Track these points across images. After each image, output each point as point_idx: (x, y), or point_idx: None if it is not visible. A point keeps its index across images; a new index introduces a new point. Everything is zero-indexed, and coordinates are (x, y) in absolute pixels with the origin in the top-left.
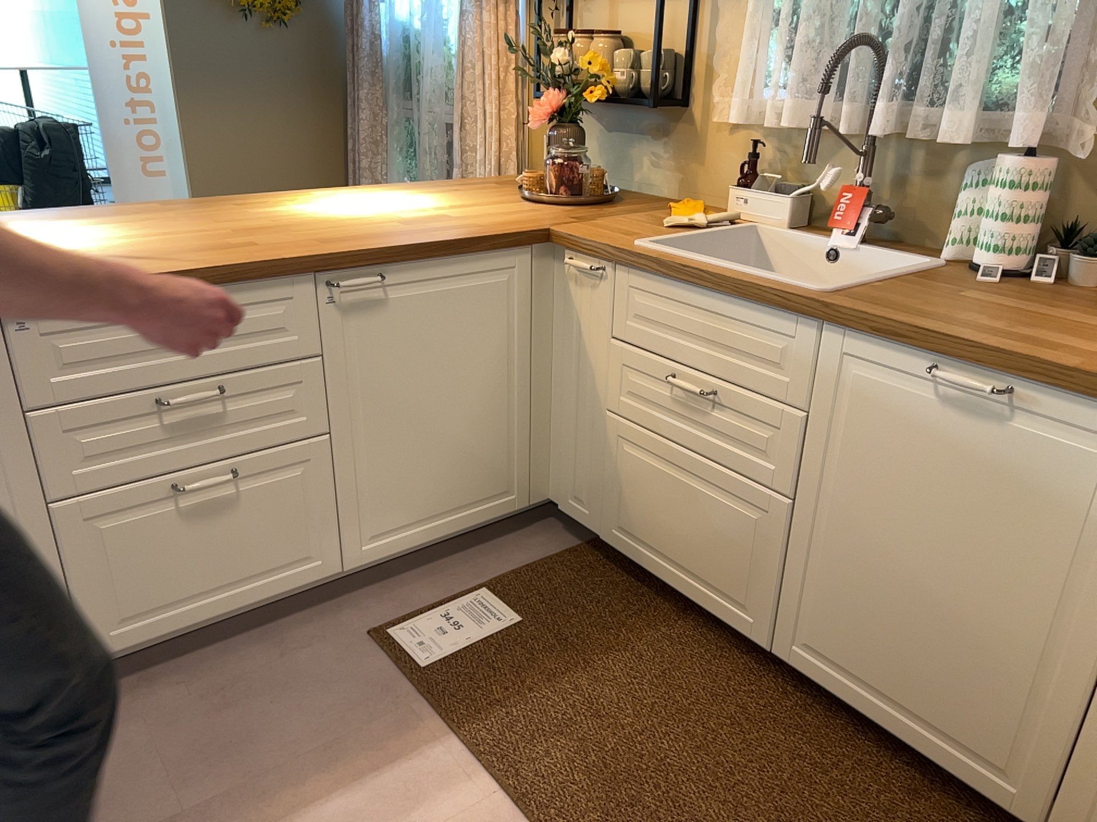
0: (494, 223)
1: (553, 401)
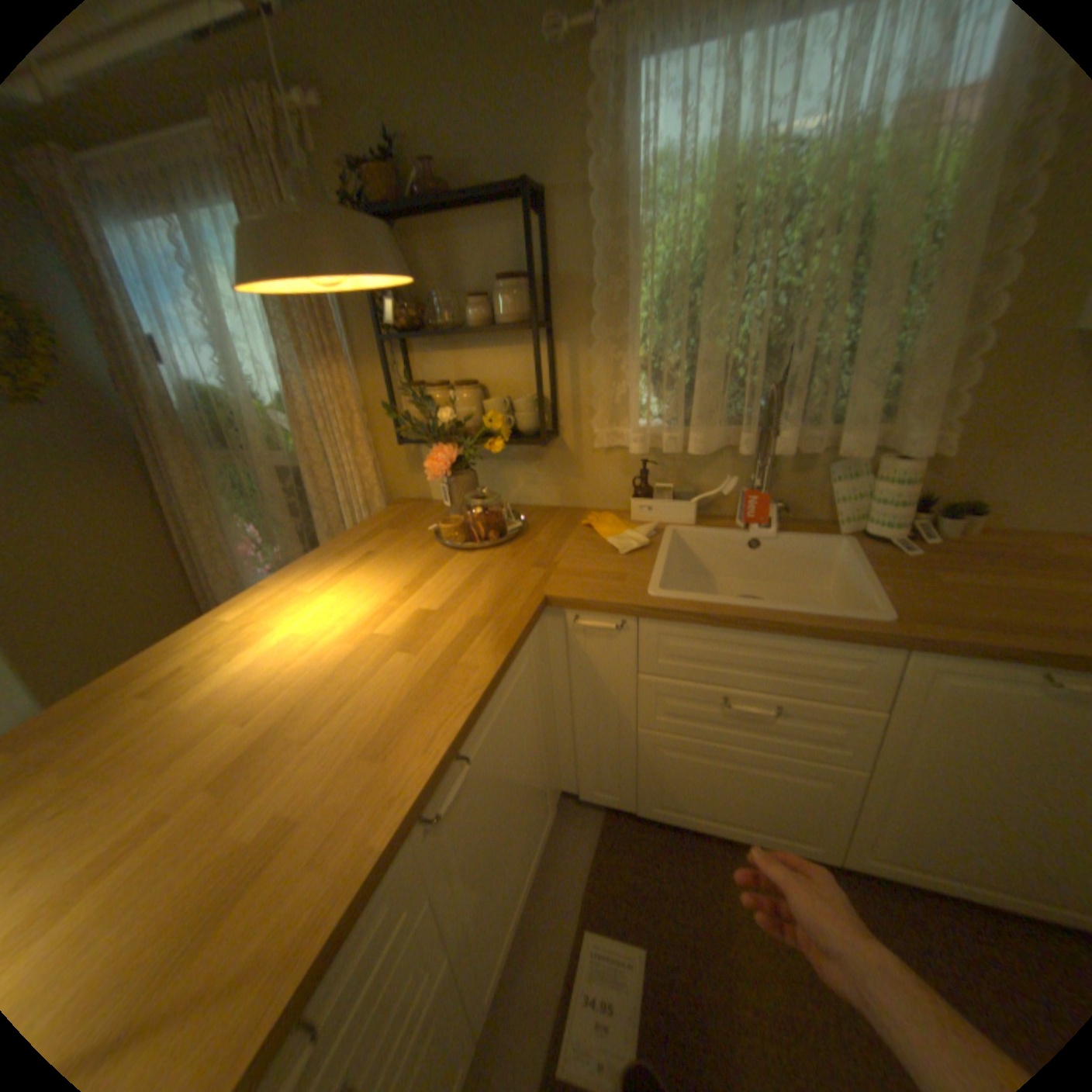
0: (489, 606)
1: (560, 723)
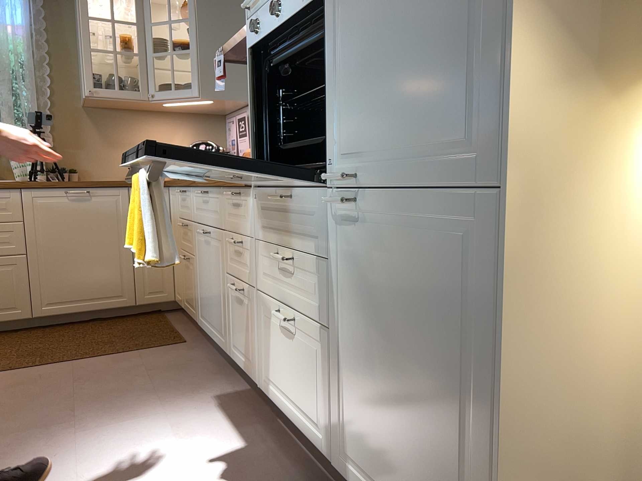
0: None
1: None
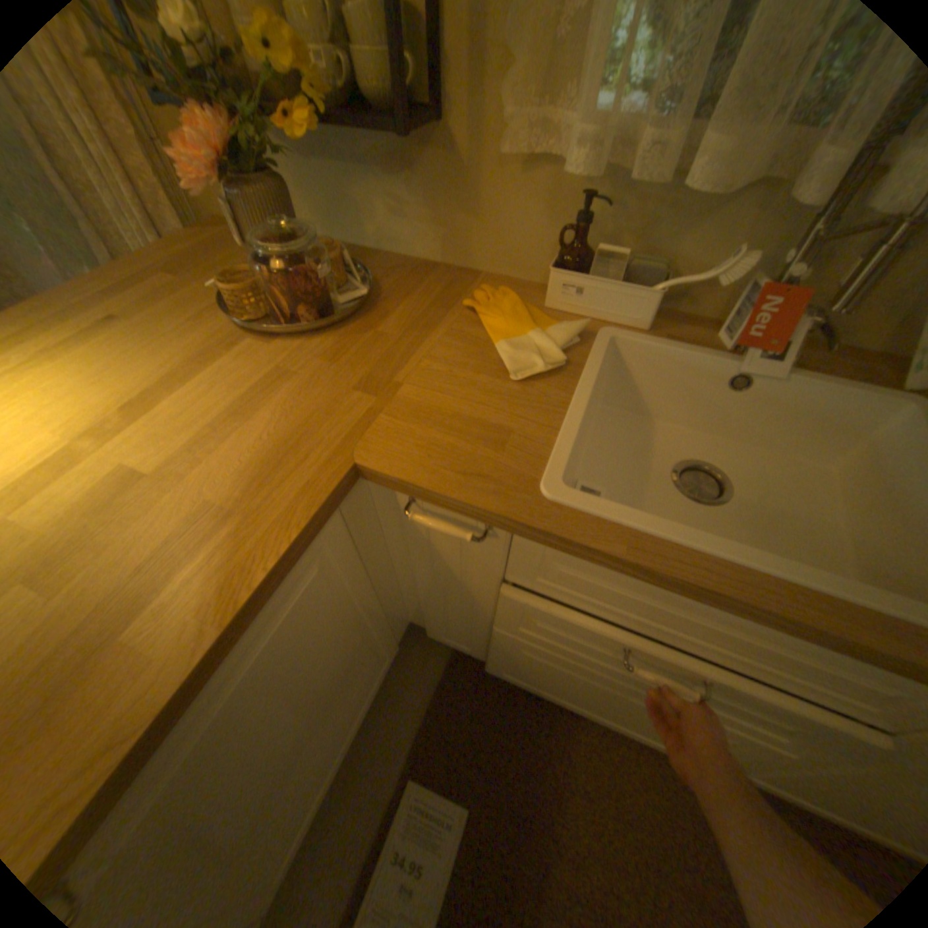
0: (242, 479)
1: (402, 582)
